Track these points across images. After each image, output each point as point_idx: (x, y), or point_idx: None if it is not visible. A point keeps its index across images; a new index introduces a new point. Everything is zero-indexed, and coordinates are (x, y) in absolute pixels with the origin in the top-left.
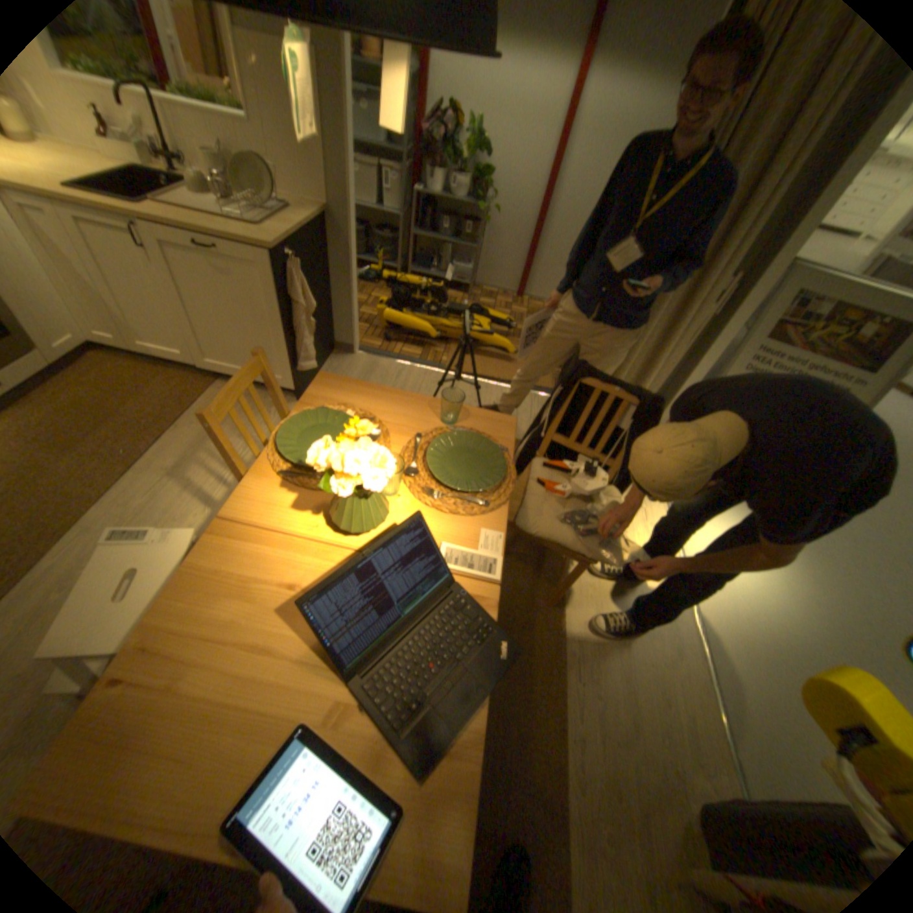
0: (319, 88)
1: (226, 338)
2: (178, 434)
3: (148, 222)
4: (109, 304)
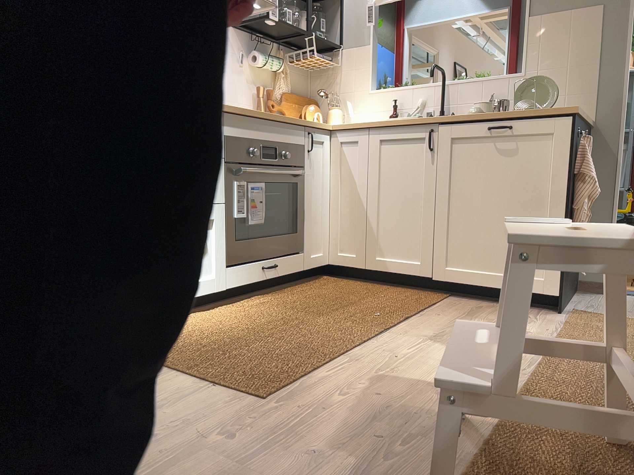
0: (599, 31)
1: (482, 234)
2: (428, 316)
3: (446, 125)
4: (370, 217)
